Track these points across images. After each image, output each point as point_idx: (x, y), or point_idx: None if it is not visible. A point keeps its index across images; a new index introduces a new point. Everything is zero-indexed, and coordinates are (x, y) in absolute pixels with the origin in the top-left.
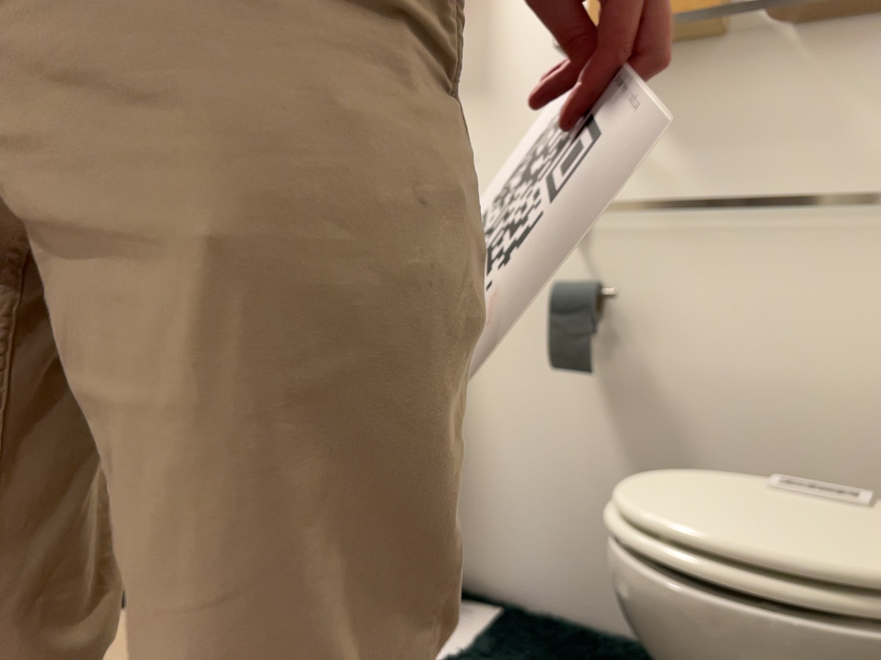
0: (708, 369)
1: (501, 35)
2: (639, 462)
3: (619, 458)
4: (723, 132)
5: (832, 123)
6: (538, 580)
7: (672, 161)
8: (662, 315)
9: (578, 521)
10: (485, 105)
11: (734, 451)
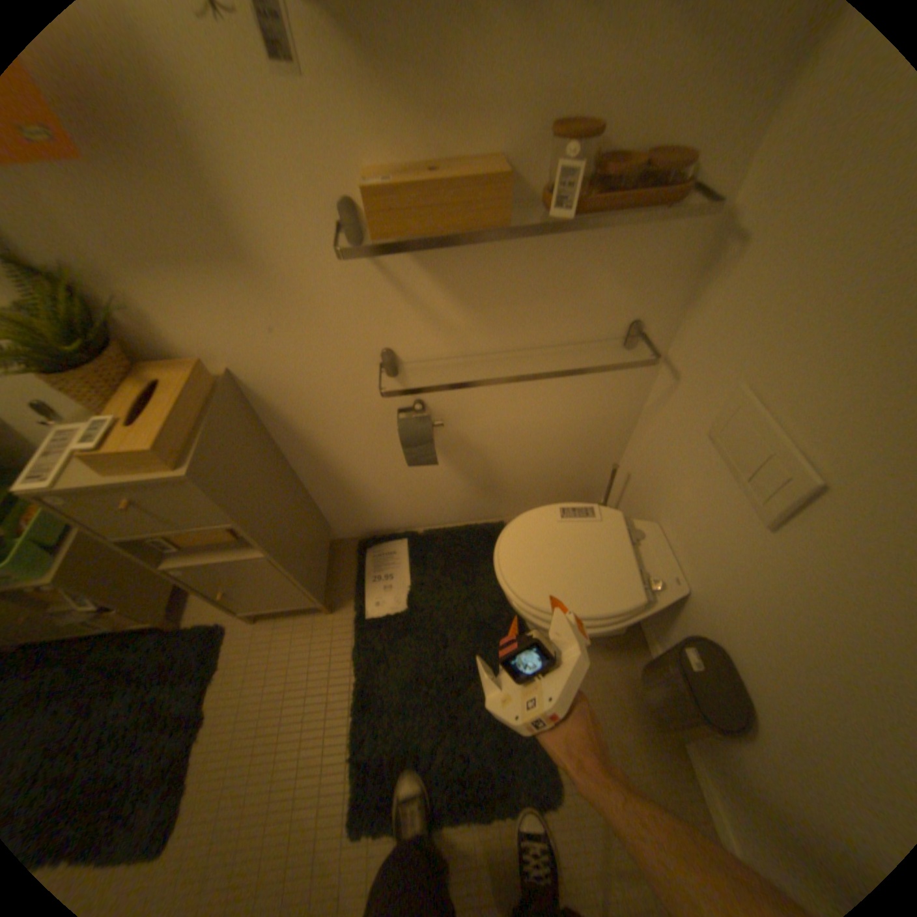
0: (497, 428)
1: (232, 191)
2: (462, 470)
3: (451, 472)
4: (500, 294)
5: (577, 285)
6: (418, 519)
7: (461, 319)
8: (466, 409)
9: (433, 497)
10: (256, 276)
11: (512, 455)
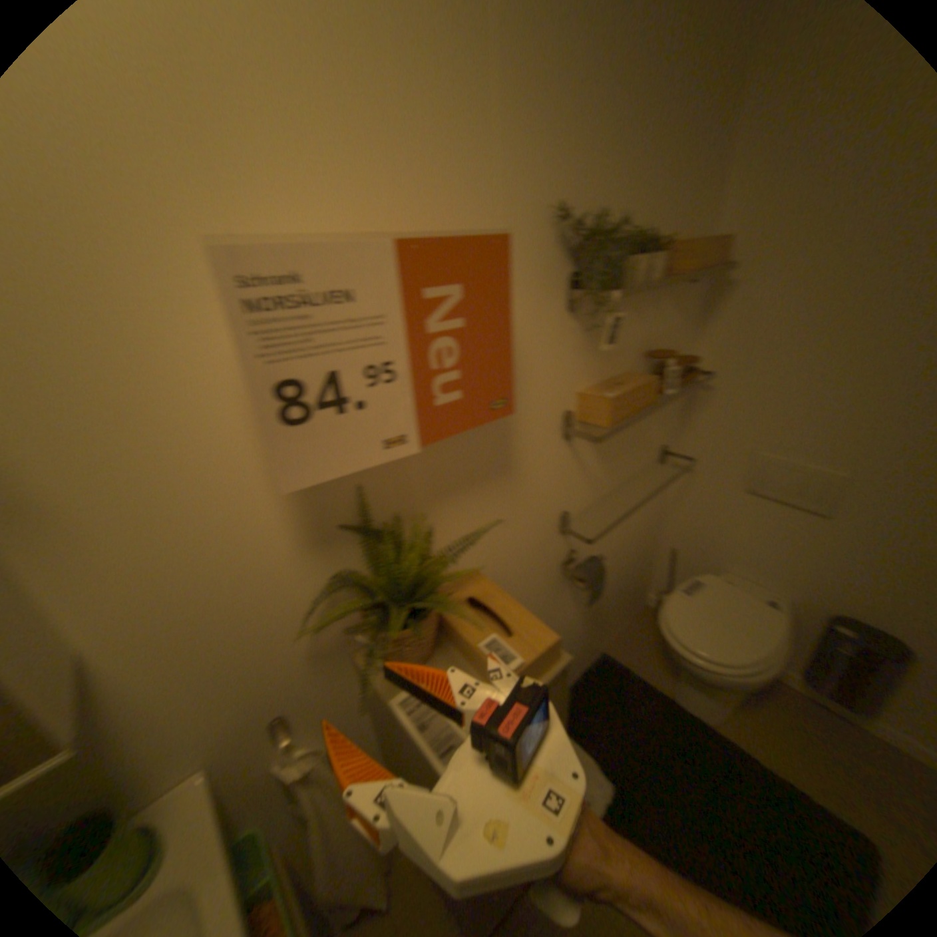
0: (606, 556)
1: (516, 422)
2: (584, 611)
3: (577, 617)
4: (617, 450)
5: (645, 434)
6: None
7: (600, 474)
8: (593, 547)
9: None
10: (510, 481)
11: (610, 579)
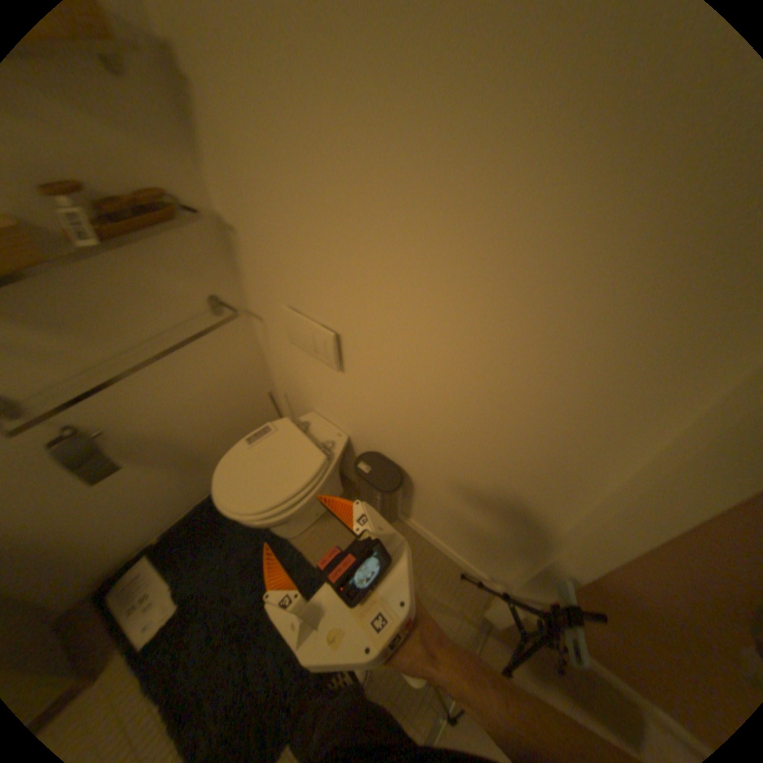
0: (159, 415)
1: None
2: (153, 465)
3: (142, 473)
4: (80, 314)
5: (144, 288)
6: (141, 534)
7: (54, 345)
8: (117, 414)
9: (142, 505)
10: None
11: (189, 430)
